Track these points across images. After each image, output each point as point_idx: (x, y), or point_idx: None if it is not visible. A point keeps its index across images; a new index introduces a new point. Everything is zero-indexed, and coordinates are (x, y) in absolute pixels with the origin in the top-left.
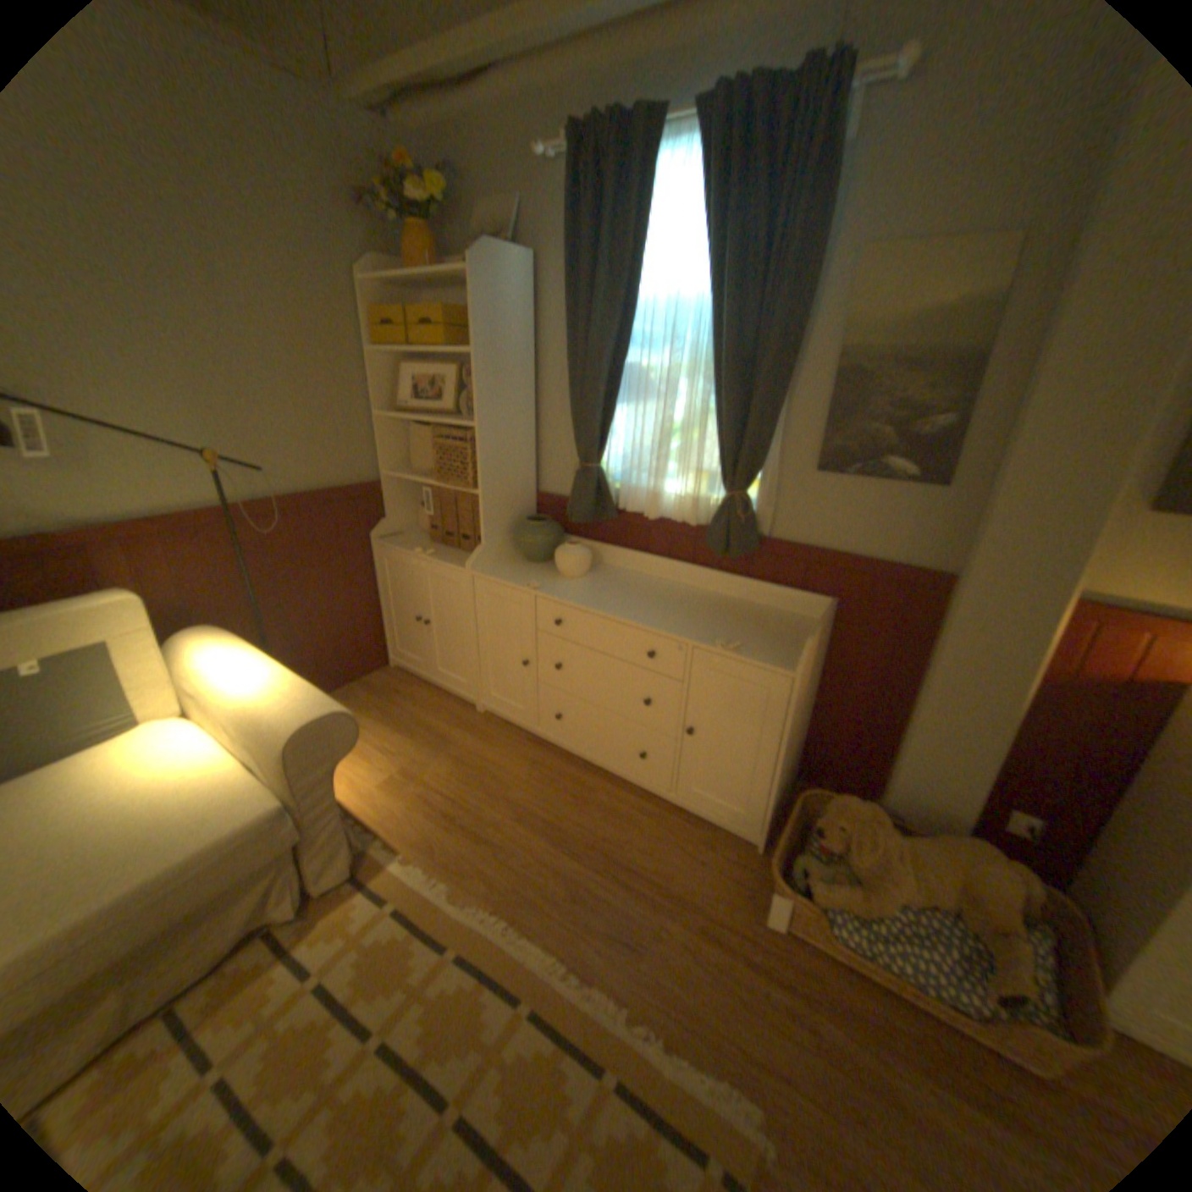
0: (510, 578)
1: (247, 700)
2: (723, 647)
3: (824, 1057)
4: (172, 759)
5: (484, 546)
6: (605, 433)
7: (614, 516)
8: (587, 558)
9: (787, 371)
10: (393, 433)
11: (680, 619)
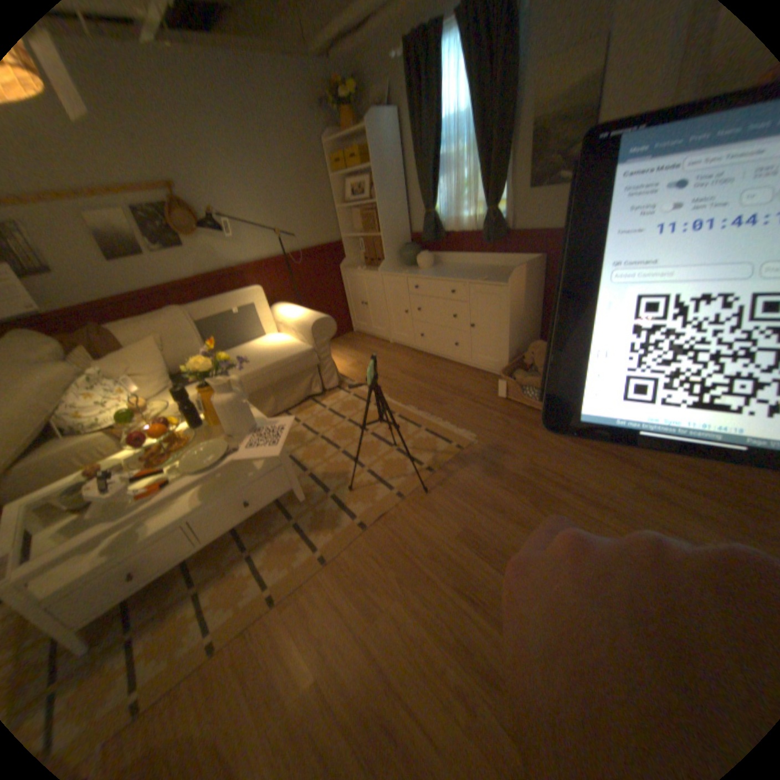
0: (396, 271)
1: (299, 316)
2: (480, 278)
3: (508, 426)
4: (278, 339)
5: (385, 259)
6: (434, 191)
7: (443, 234)
8: (431, 256)
9: (507, 136)
10: (345, 214)
11: (468, 273)
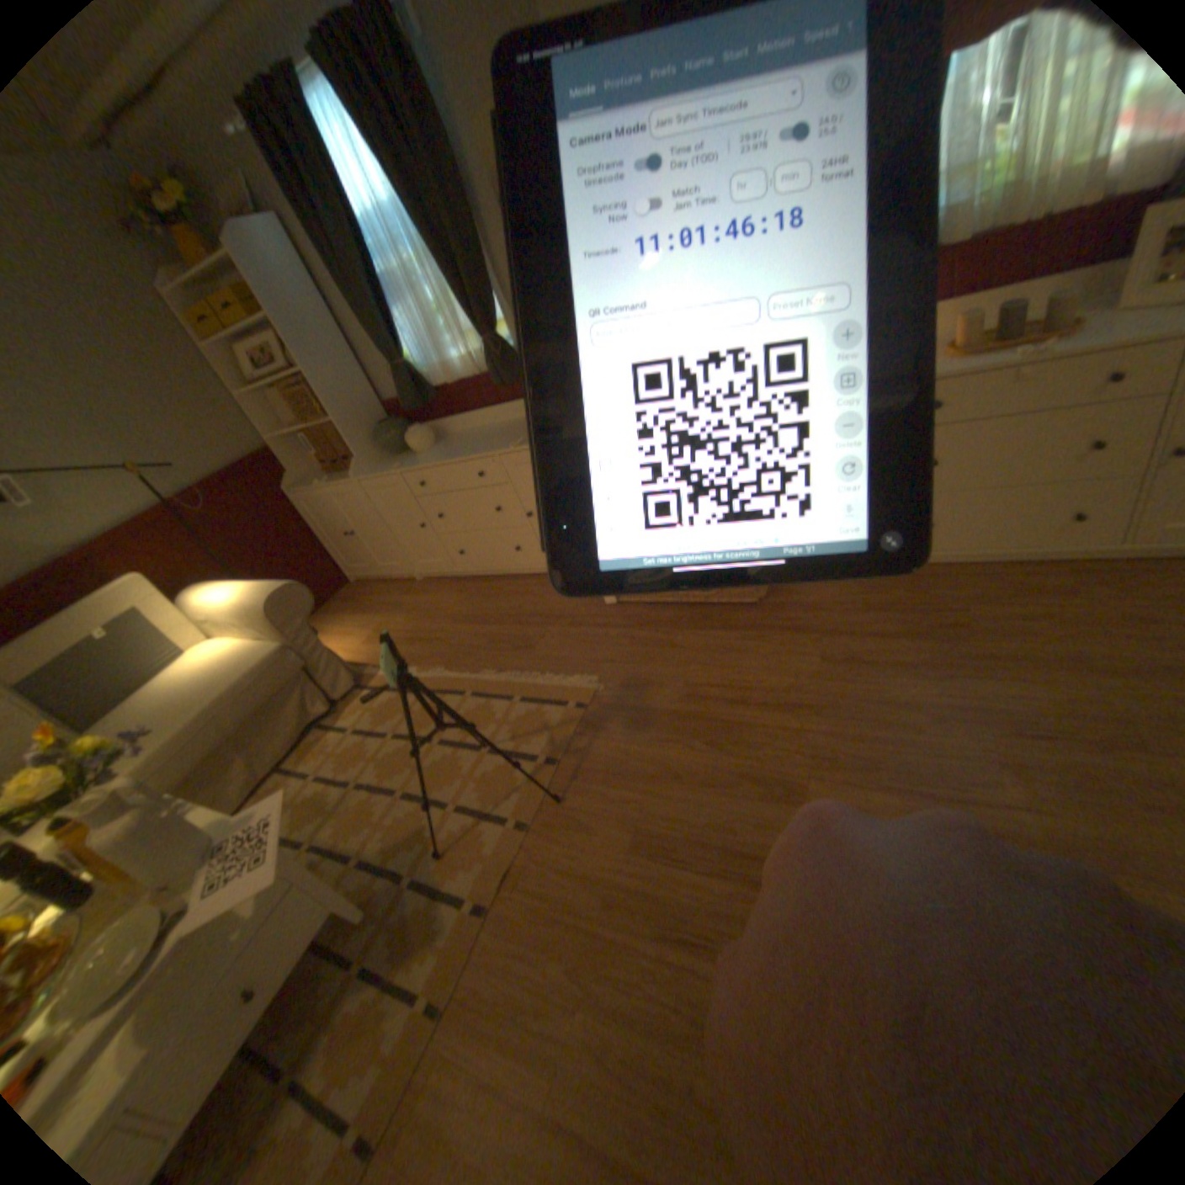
0: (381, 468)
1: (233, 599)
2: (512, 443)
3: (635, 642)
4: (209, 651)
5: (355, 455)
6: (390, 330)
7: (433, 391)
8: (426, 430)
9: (468, 227)
10: (255, 401)
11: (492, 440)
